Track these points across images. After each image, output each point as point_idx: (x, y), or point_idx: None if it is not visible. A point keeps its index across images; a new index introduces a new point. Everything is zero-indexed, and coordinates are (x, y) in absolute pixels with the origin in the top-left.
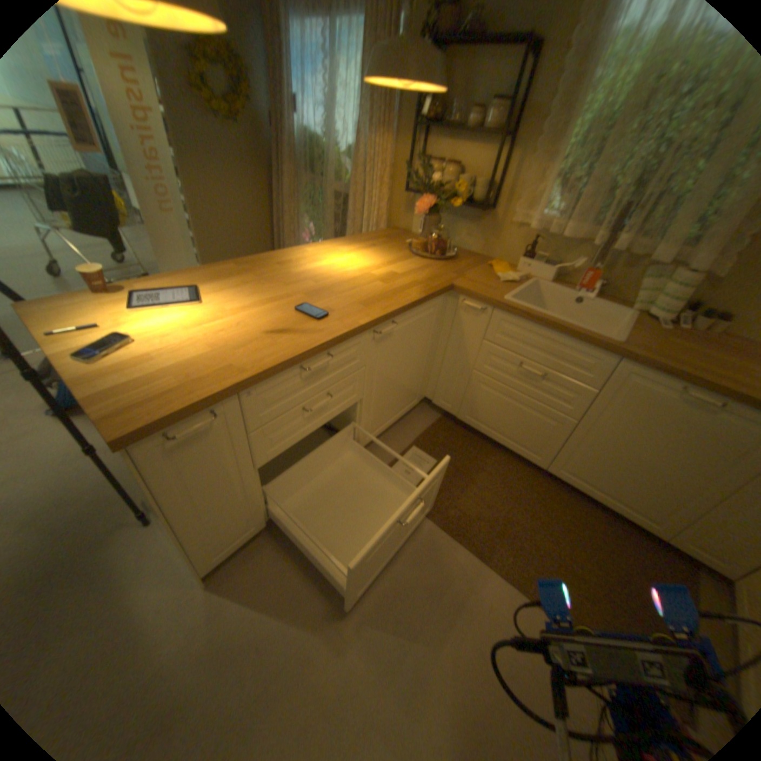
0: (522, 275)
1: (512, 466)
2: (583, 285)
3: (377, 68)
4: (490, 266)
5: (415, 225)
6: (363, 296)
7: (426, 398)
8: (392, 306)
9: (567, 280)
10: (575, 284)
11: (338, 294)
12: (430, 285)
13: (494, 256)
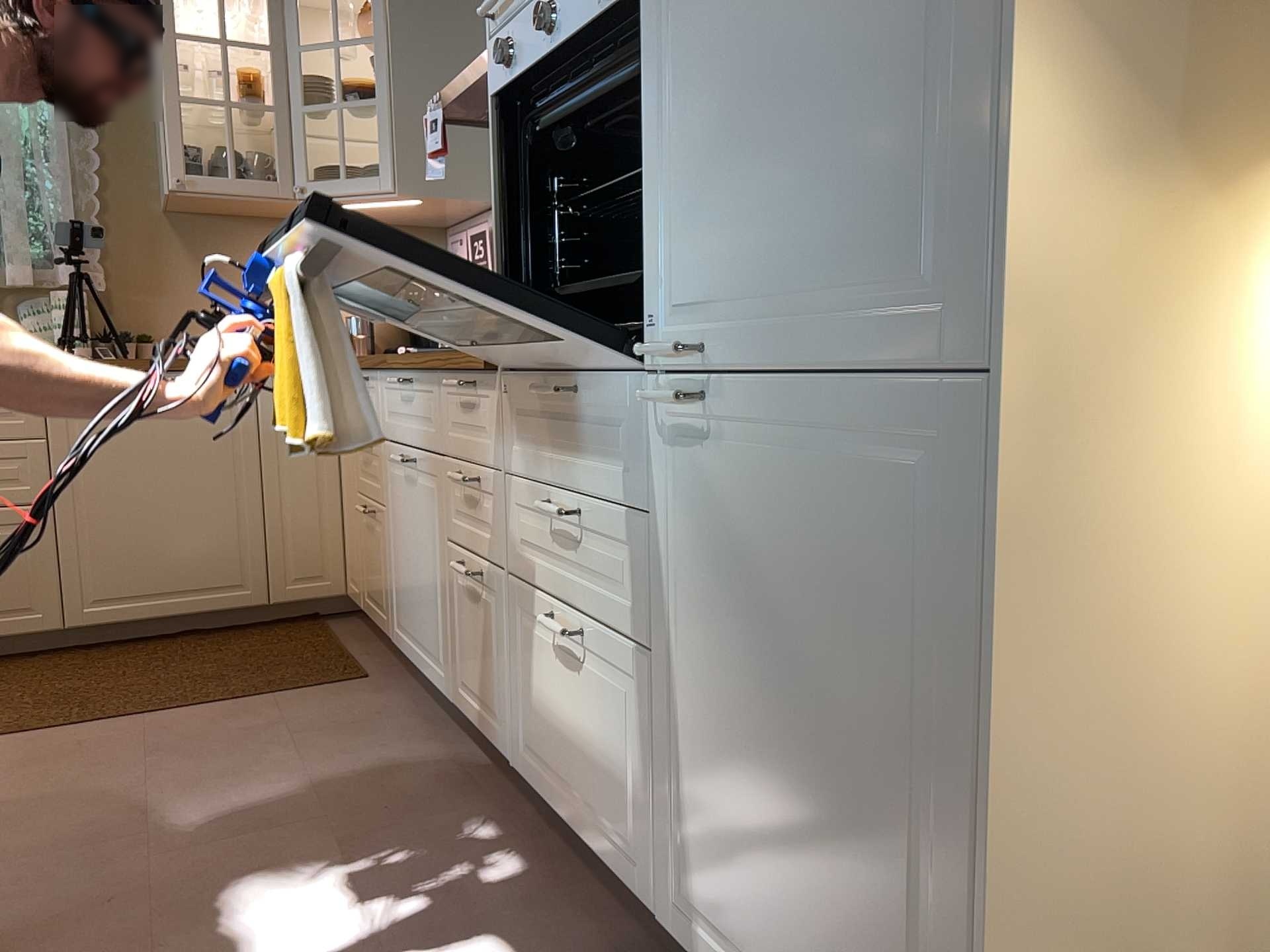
0: None
1: None
2: None
3: None
4: None
5: None
6: None
7: None
8: None
9: None
10: None
11: None
12: None
13: None
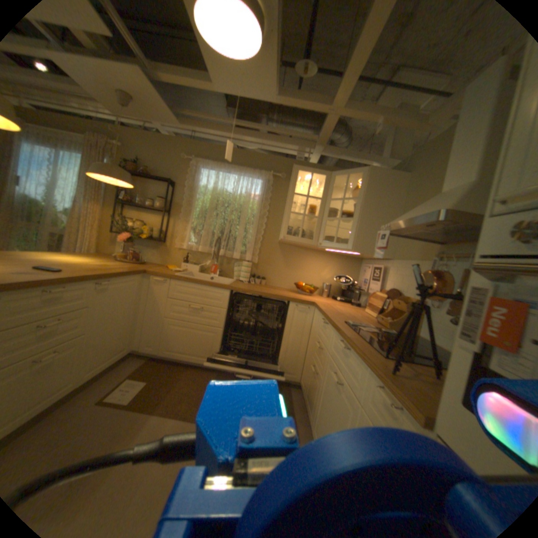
0: (183, 270)
1: (197, 374)
2: (211, 272)
3: (94, 172)
4: (166, 267)
5: (117, 252)
6: (86, 269)
7: (133, 351)
8: (108, 272)
9: (205, 273)
10: (209, 274)
11: (67, 267)
12: (131, 269)
13: (168, 265)
